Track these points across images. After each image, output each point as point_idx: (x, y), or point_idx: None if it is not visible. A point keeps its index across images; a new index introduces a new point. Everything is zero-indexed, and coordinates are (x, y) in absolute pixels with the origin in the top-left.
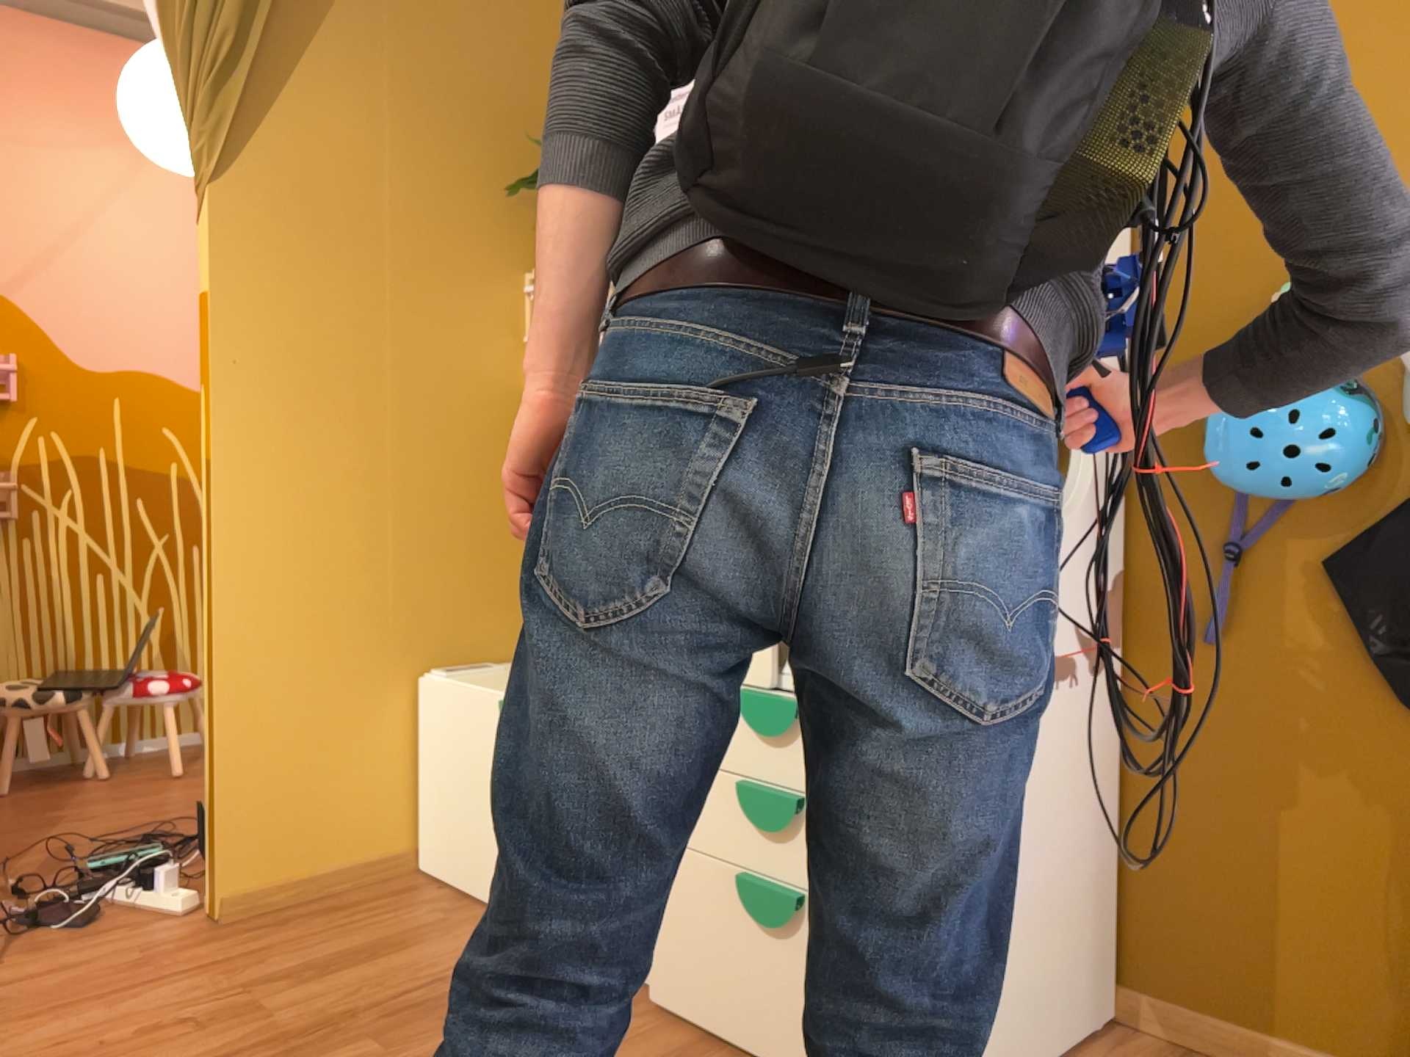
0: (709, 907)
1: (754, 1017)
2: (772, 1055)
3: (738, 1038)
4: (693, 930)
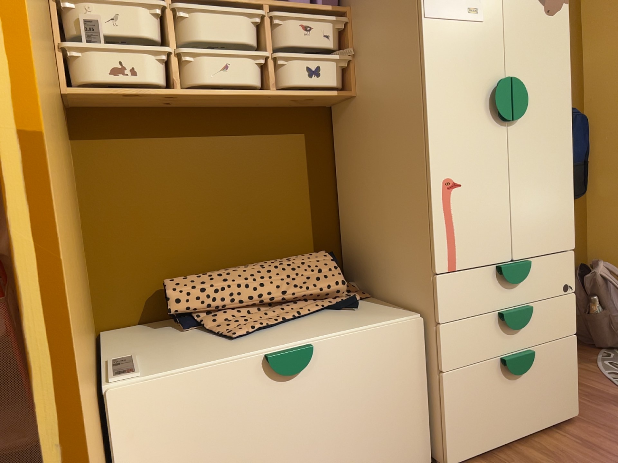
0: (483, 387)
1: (509, 423)
2: (518, 433)
3: (503, 439)
4: (475, 406)
